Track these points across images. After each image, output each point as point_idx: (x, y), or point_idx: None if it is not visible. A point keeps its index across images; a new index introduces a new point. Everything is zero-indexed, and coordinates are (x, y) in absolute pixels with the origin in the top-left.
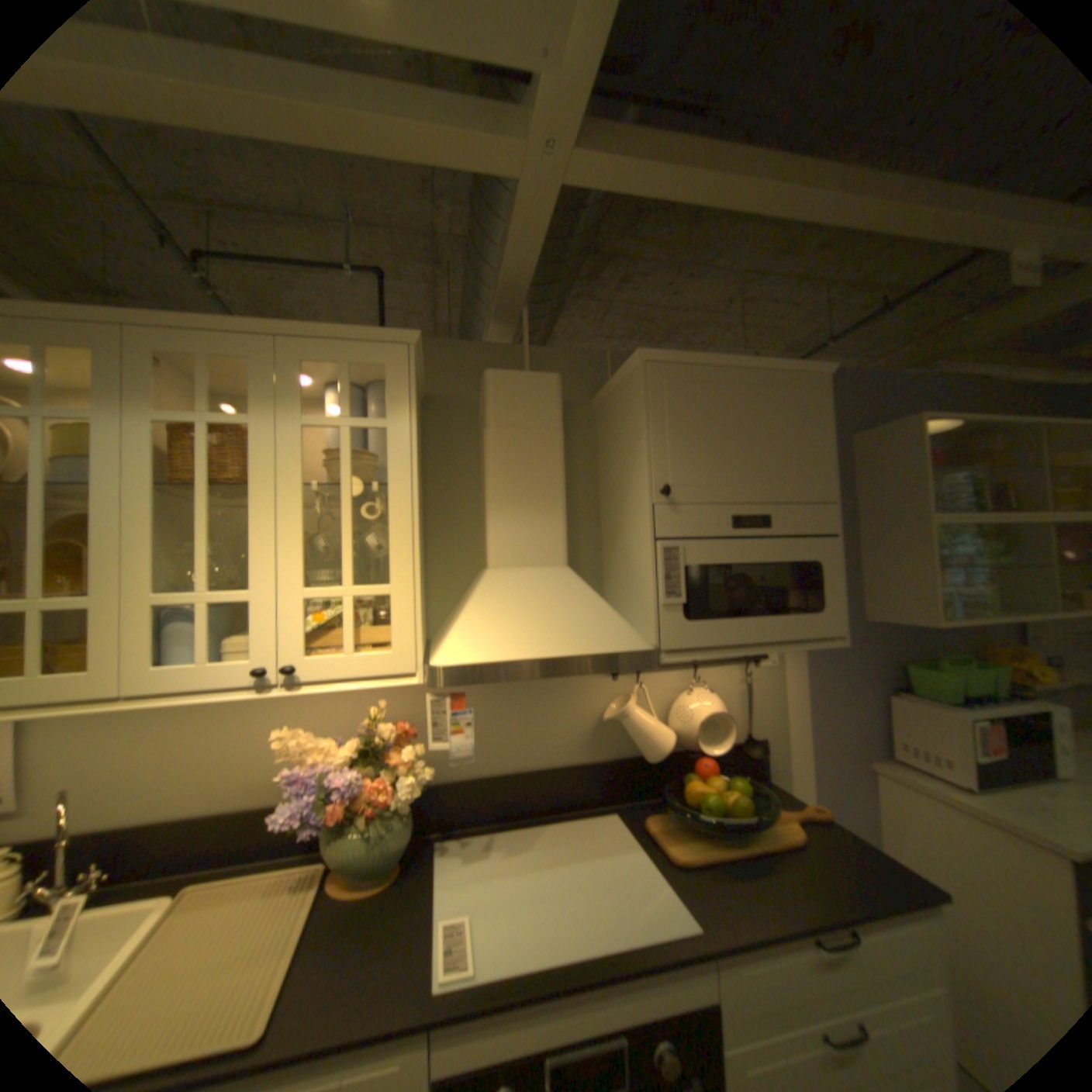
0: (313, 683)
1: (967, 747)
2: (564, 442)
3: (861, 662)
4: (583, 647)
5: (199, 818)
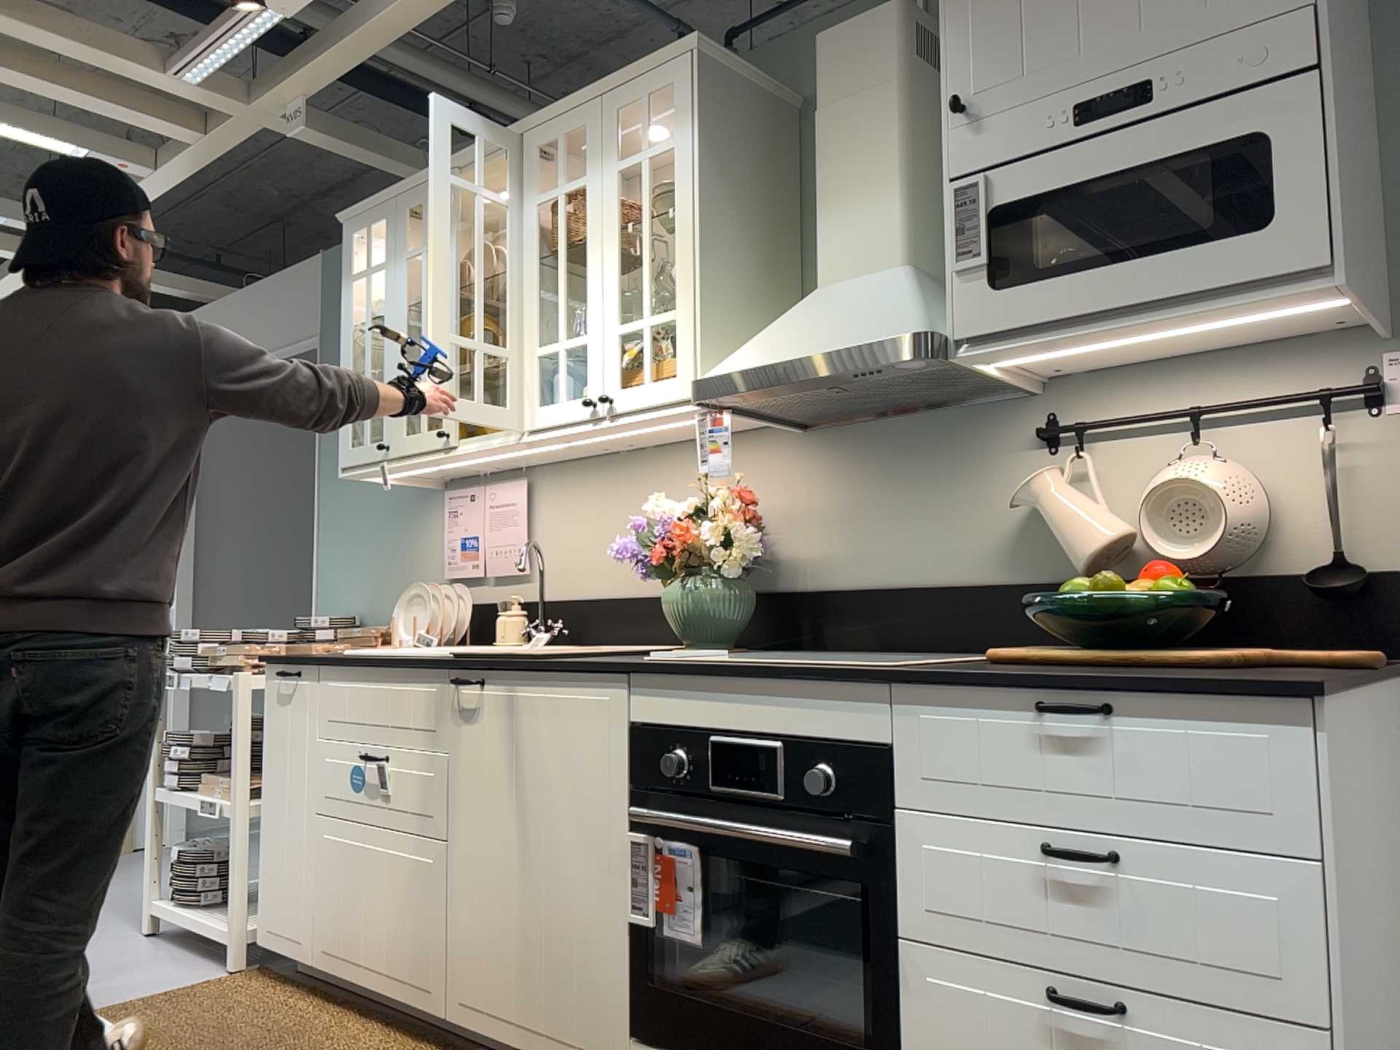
0: (626, 413)
1: None
2: (904, 93)
3: None
4: (839, 342)
5: (623, 598)
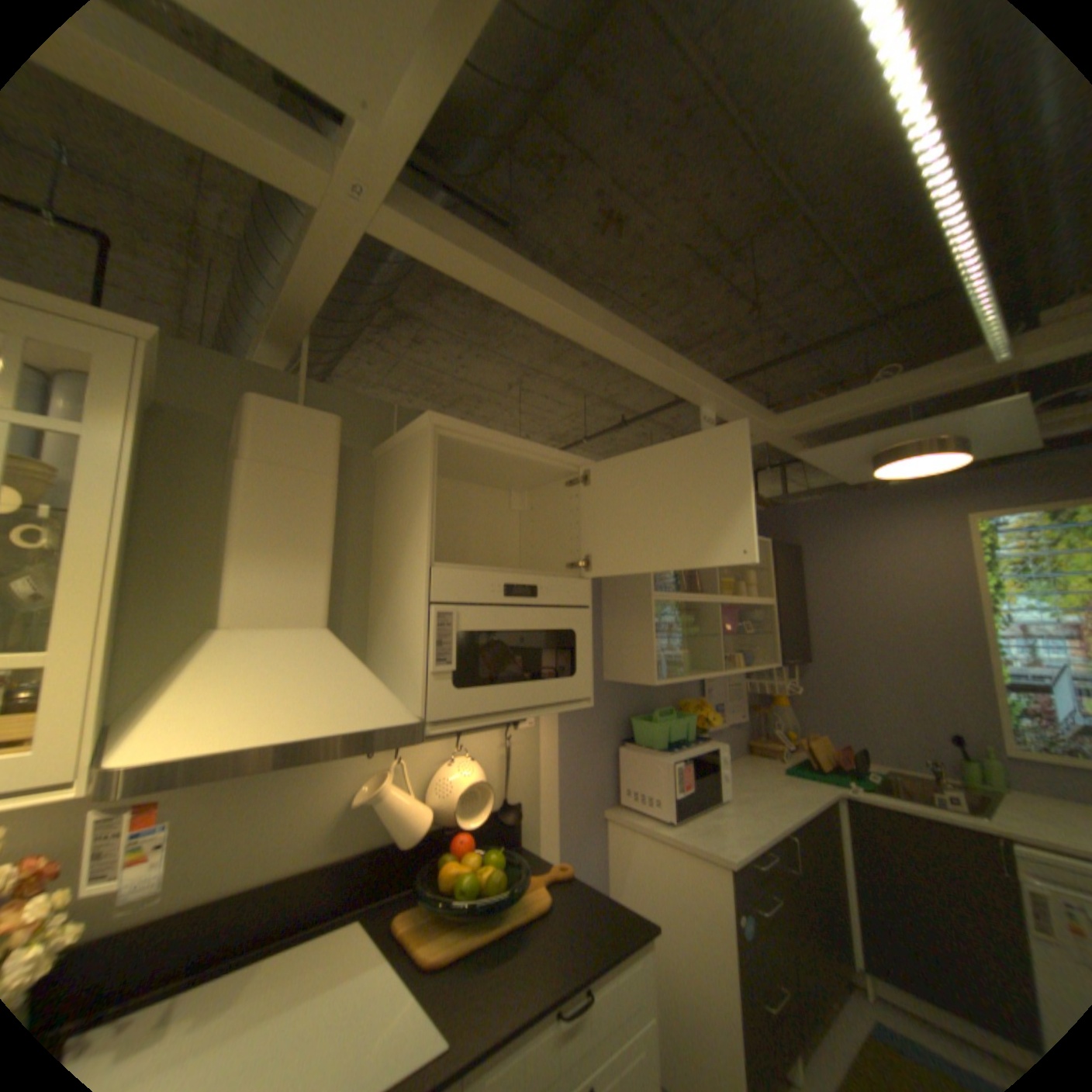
0: None
1: (669, 786)
2: (337, 488)
3: (598, 717)
4: (337, 724)
5: None
